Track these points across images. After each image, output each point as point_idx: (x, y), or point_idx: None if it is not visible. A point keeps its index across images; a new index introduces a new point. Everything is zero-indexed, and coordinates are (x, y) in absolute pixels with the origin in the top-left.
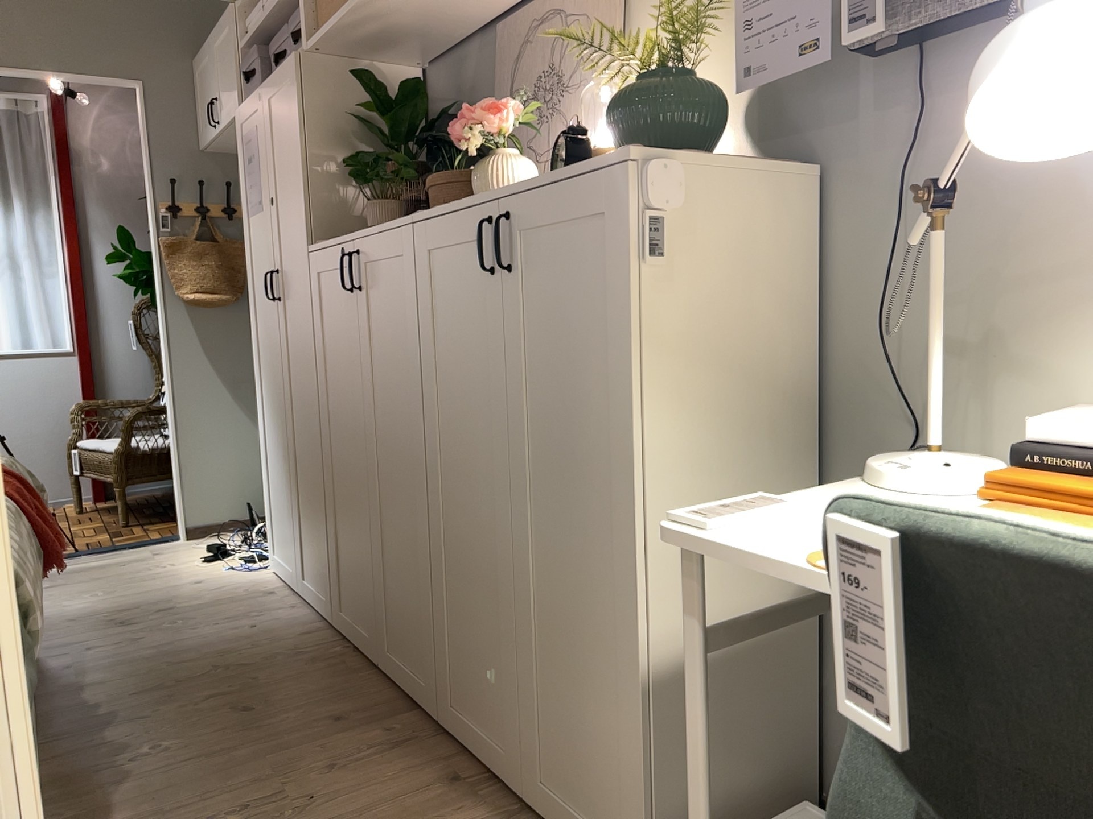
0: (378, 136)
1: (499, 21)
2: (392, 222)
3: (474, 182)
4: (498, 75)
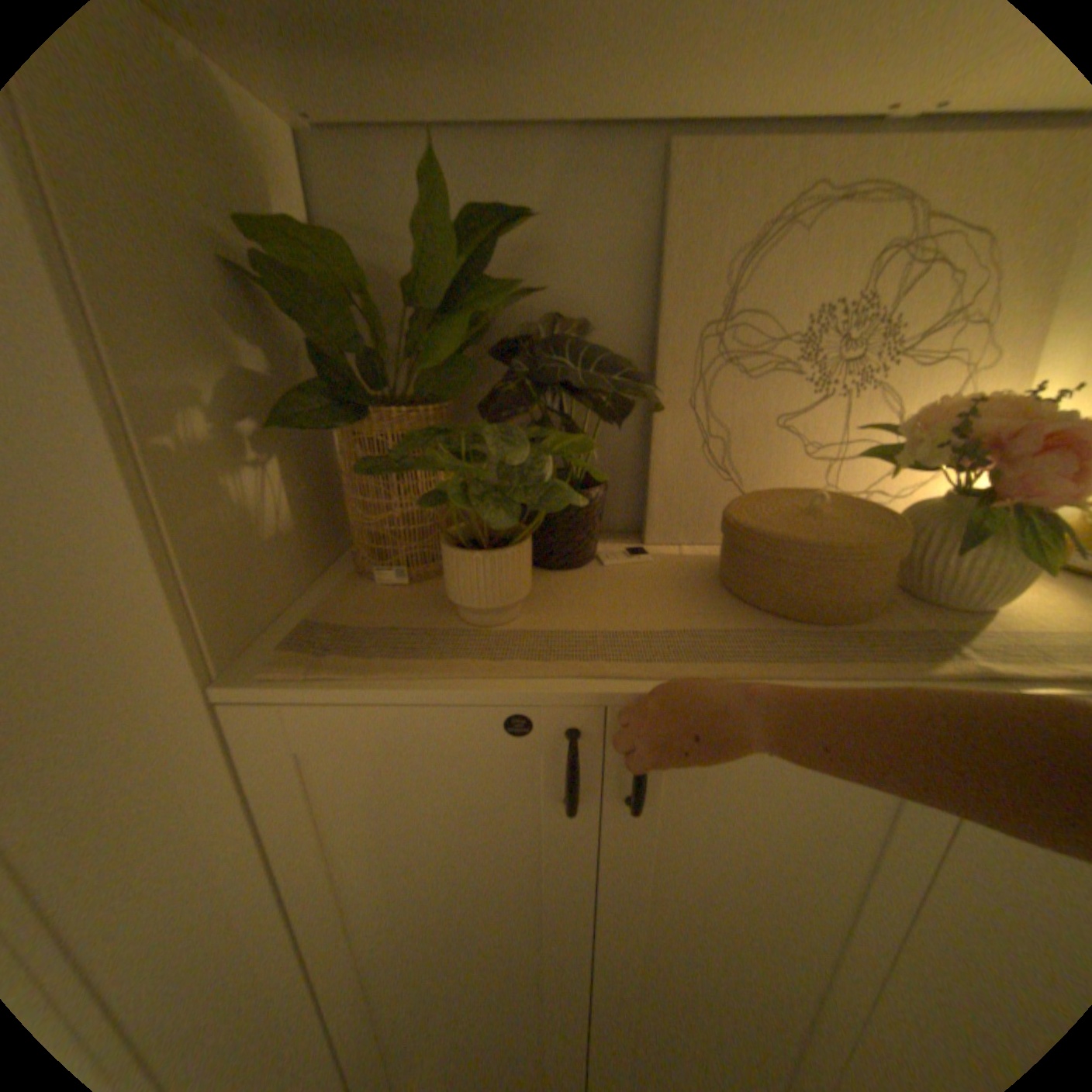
0: (302, 318)
1: (680, 126)
2: (850, 675)
3: (951, 552)
4: (675, 253)
